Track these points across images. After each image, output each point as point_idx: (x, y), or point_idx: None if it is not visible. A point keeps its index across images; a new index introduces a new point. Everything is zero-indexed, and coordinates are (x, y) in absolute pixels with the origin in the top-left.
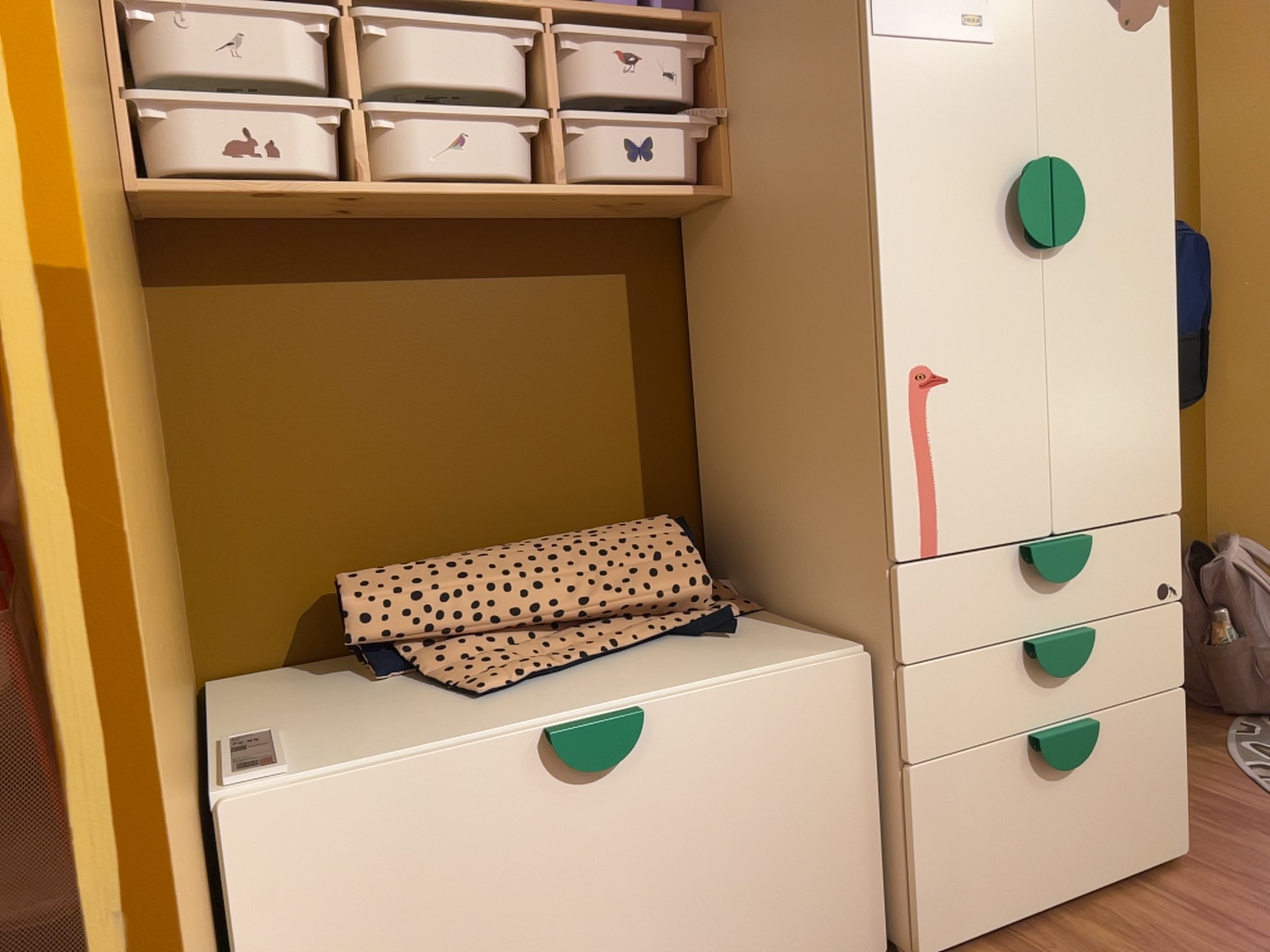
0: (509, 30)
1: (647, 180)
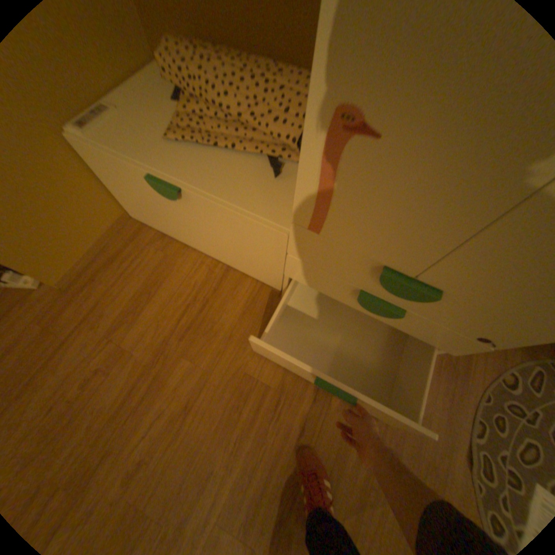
0: None
1: None
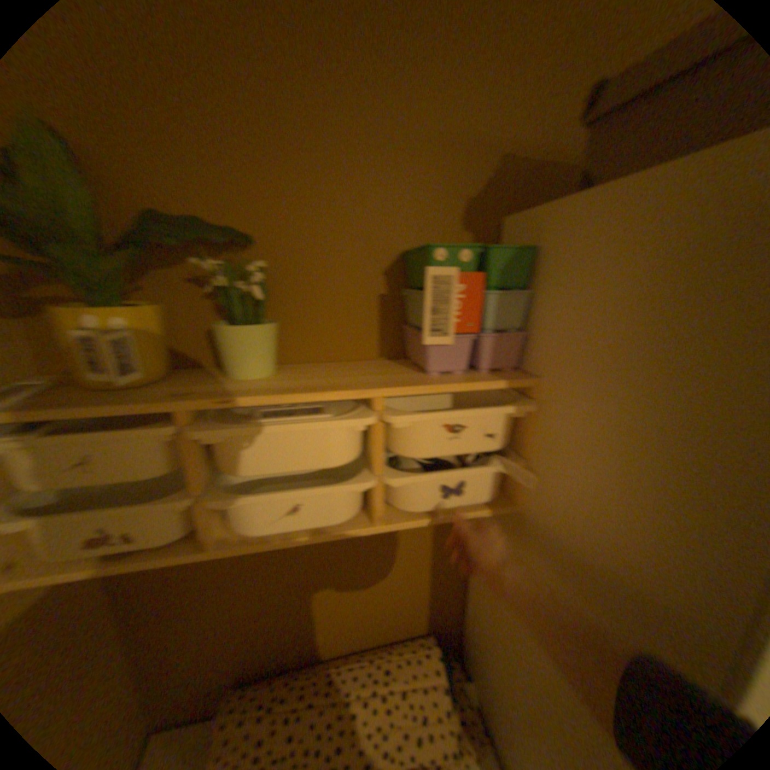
0: (342, 419)
1: (452, 510)
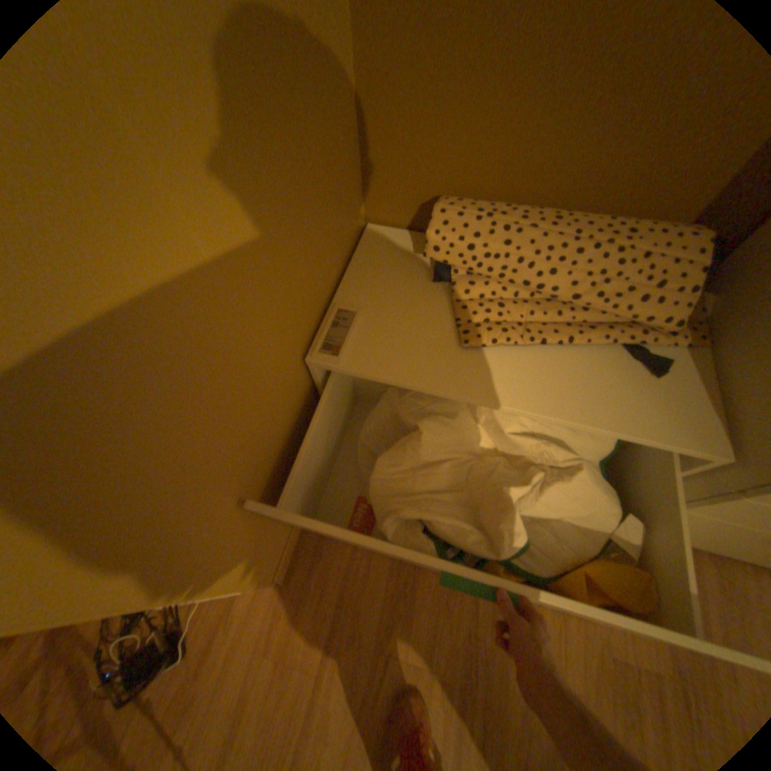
0: None
1: None
